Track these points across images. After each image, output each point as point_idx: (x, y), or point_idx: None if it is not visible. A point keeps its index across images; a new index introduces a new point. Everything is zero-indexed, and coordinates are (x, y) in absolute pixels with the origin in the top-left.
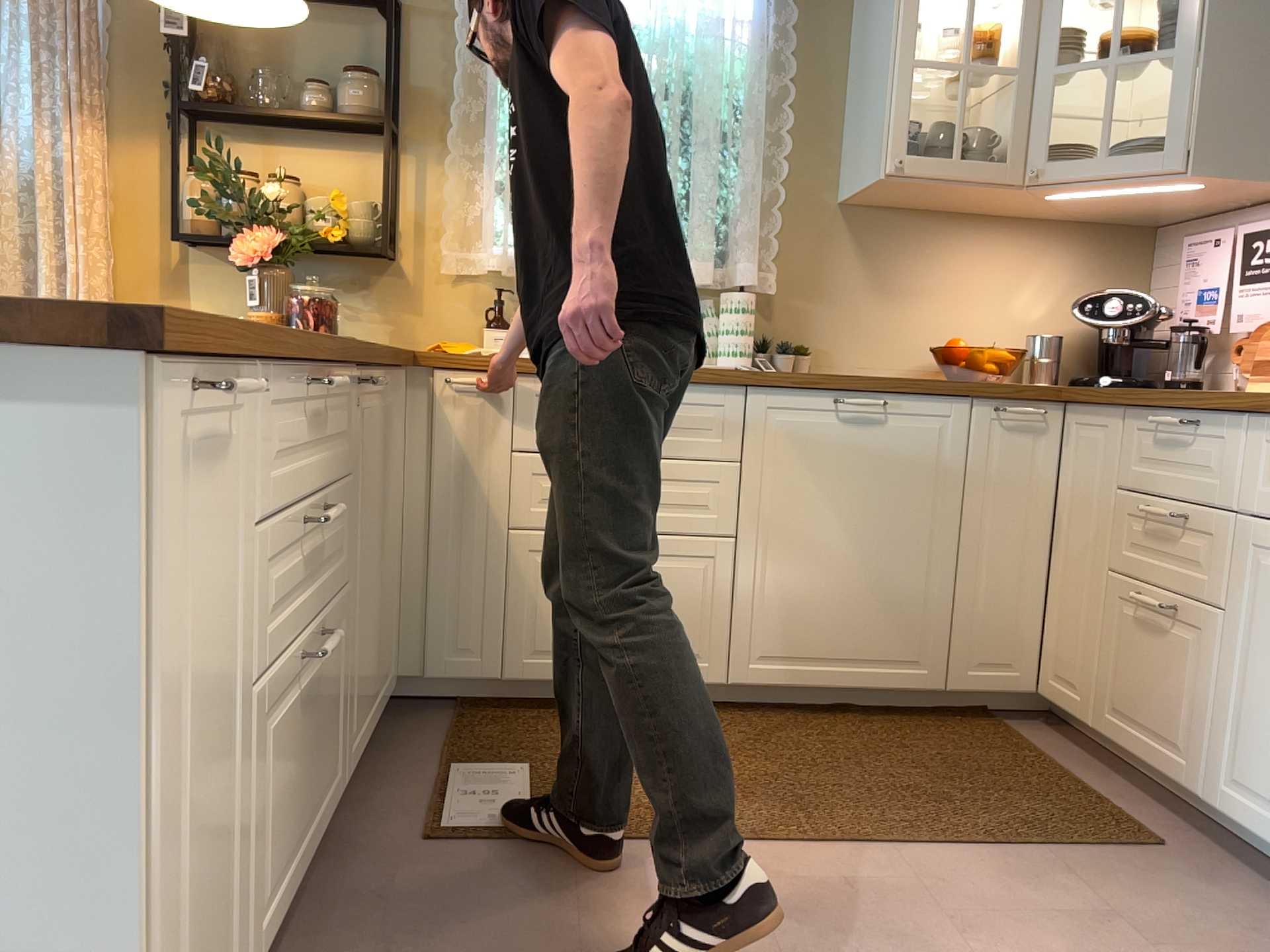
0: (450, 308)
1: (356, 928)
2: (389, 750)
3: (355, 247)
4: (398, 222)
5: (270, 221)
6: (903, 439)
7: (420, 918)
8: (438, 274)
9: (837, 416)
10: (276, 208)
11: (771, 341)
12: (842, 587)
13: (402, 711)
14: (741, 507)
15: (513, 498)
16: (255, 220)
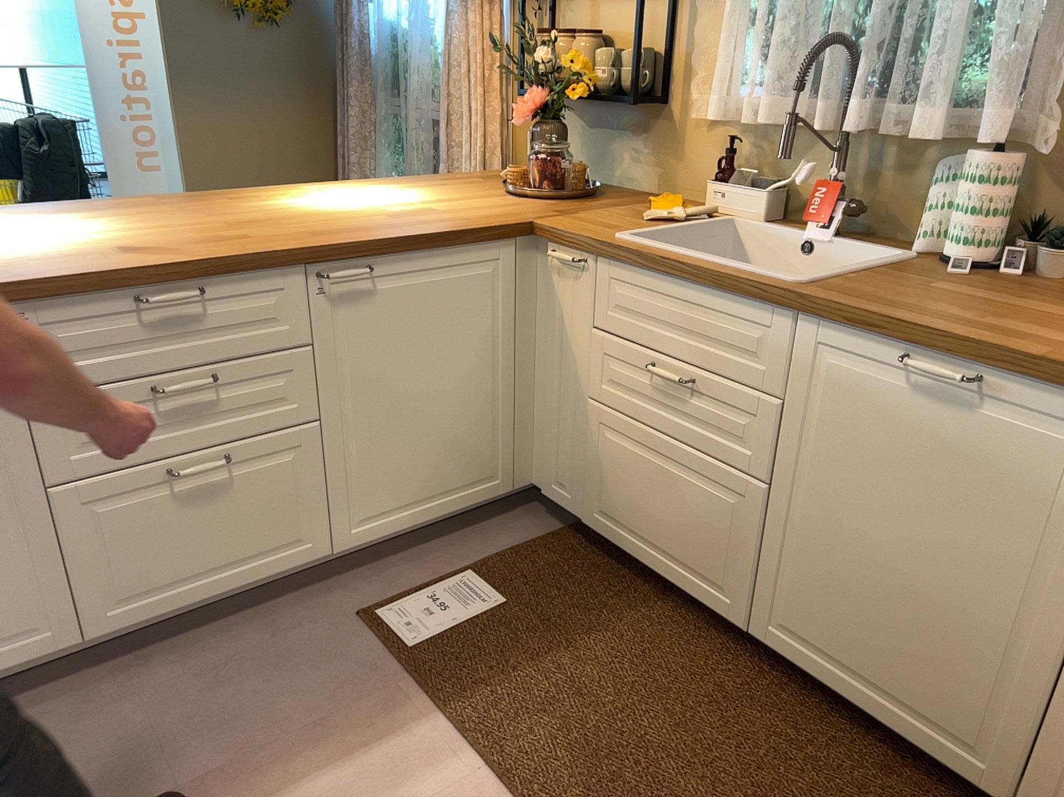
0: (700, 155)
1: (245, 641)
2: (470, 537)
3: (626, 95)
4: (668, 67)
5: (538, 82)
6: (1000, 441)
7: (270, 659)
8: (693, 120)
9: (904, 380)
10: (550, 69)
11: (1055, 226)
12: (880, 598)
13: (535, 510)
14: (778, 452)
15: (592, 370)
16: (535, 81)
